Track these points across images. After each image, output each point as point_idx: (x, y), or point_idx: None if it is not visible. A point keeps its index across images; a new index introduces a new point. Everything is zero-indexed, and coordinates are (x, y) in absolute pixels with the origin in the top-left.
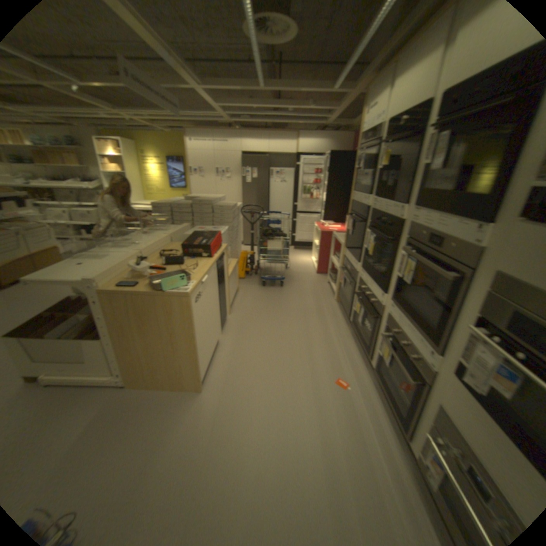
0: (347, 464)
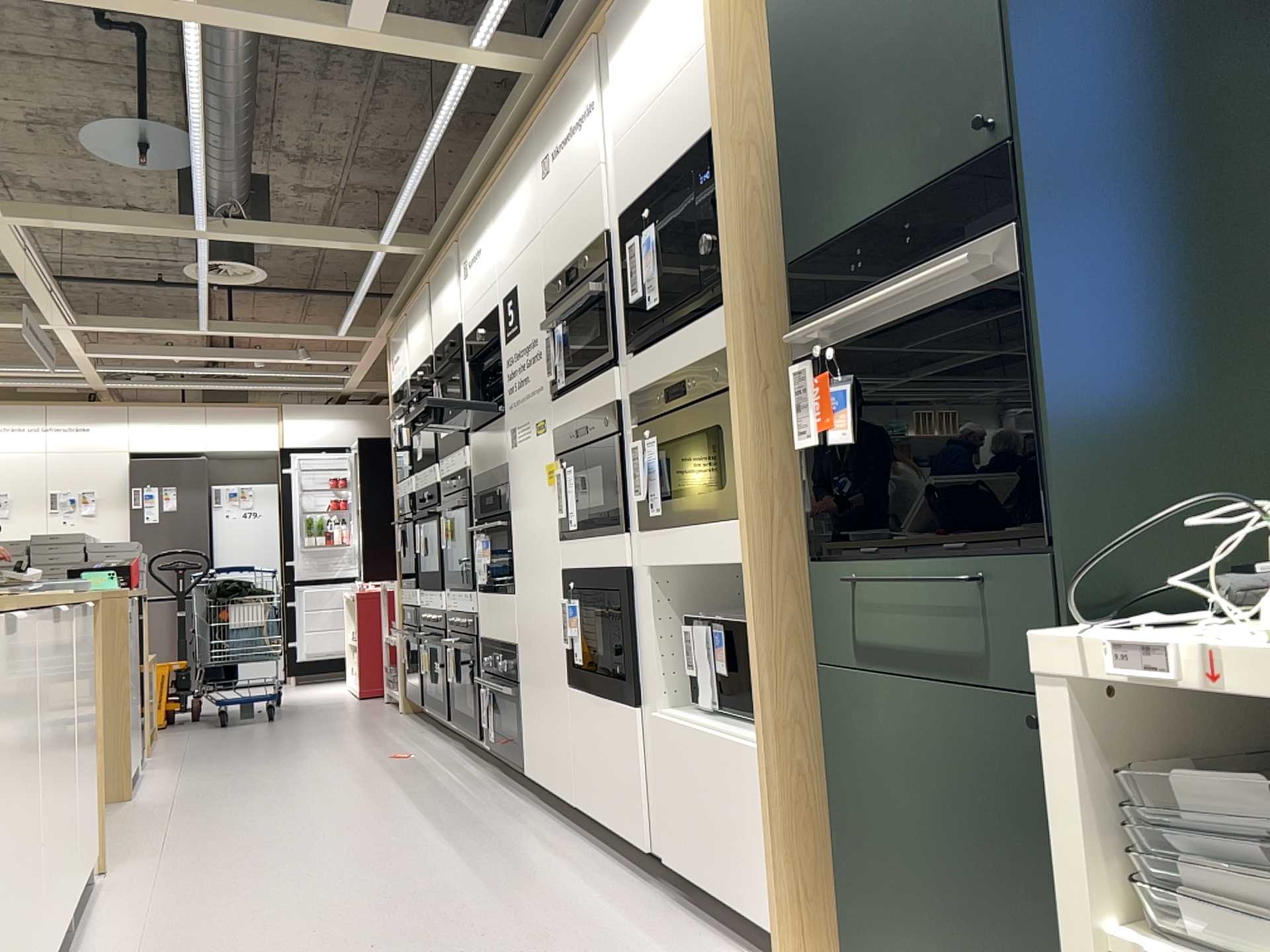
0: (398, 785)
